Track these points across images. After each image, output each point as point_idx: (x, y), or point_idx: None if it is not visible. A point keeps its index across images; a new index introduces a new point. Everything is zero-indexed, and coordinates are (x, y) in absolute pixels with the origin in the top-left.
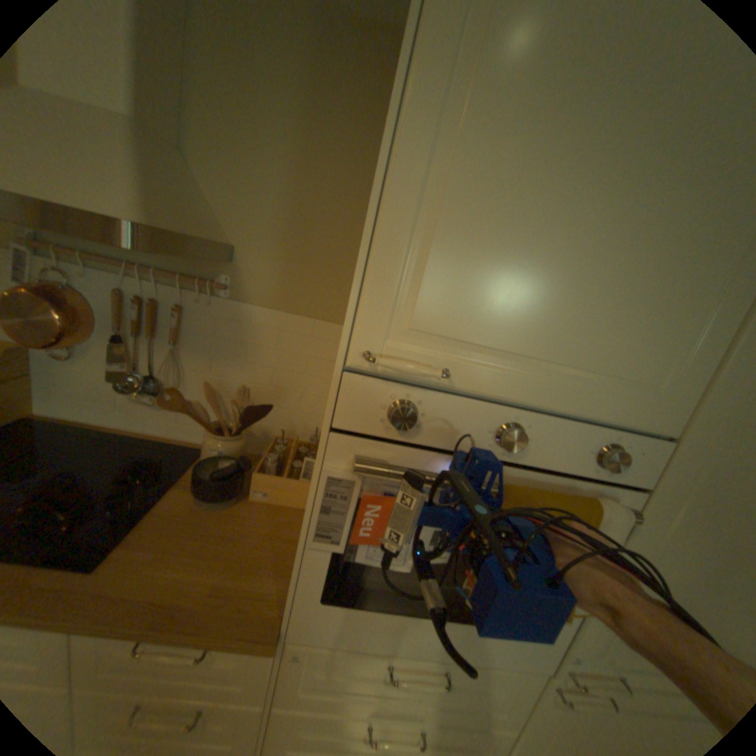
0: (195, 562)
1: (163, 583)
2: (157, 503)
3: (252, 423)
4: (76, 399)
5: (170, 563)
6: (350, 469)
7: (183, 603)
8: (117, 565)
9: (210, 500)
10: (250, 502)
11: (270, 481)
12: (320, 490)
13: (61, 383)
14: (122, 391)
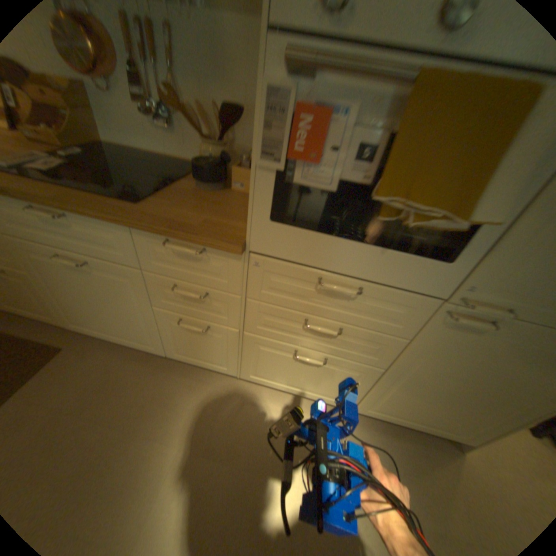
0: (195, 207)
1: (176, 212)
2: (173, 182)
3: (230, 125)
4: (121, 125)
5: (180, 205)
6: (287, 74)
7: (187, 221)
8: (150, 202)
9: (205, 179)
10: (233, 189)
11: (245, 171)
12: (263, 102)
13: (109, 111)
14: (144, 112)
